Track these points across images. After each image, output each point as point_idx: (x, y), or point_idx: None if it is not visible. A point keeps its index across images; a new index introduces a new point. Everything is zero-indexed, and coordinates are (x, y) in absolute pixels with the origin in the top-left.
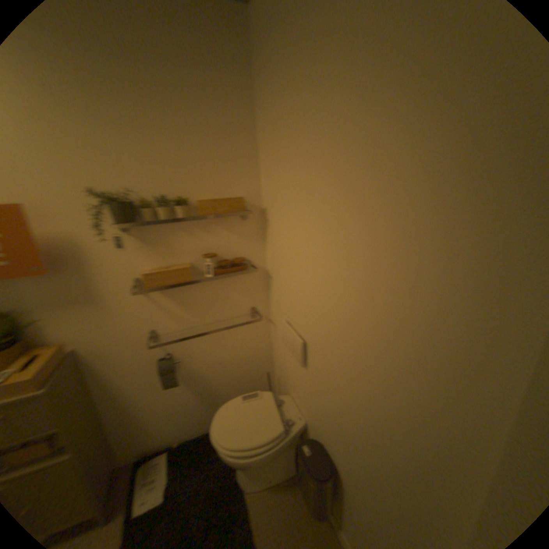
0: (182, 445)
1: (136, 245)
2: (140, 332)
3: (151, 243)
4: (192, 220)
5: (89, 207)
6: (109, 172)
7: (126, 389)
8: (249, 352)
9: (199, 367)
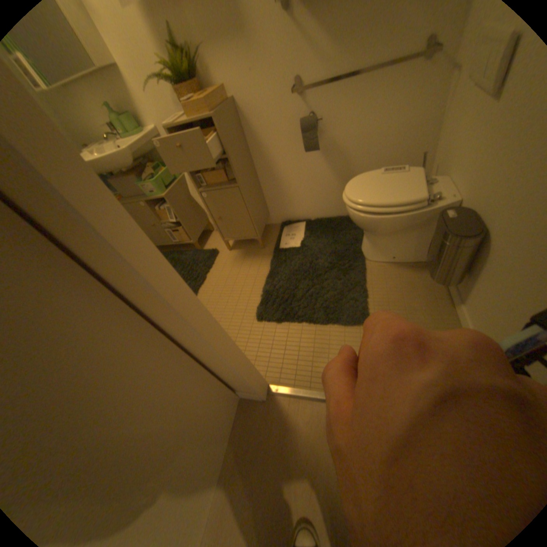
0: (321, 218)
1: None
2: (289, 76)
3: None
4: None
5: None
6: None
7: (277, 148)
8: (409, 121)
9: (344, 135)
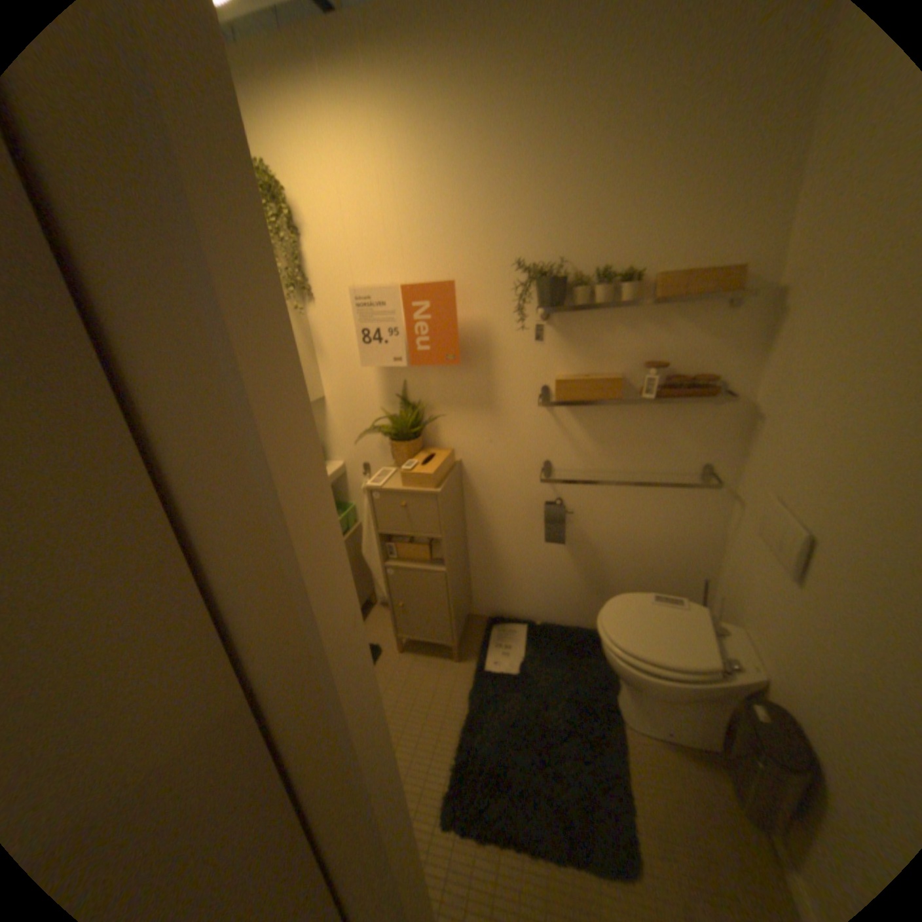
0: (551, 627)
1: (558, 341)
2: (536, 461)
3: (578, 340)
4: (644, 307)
5: (516, 287)
6: (549, 238)
7: (504, 527)
8: (683, 539)
9: (598, 533)
